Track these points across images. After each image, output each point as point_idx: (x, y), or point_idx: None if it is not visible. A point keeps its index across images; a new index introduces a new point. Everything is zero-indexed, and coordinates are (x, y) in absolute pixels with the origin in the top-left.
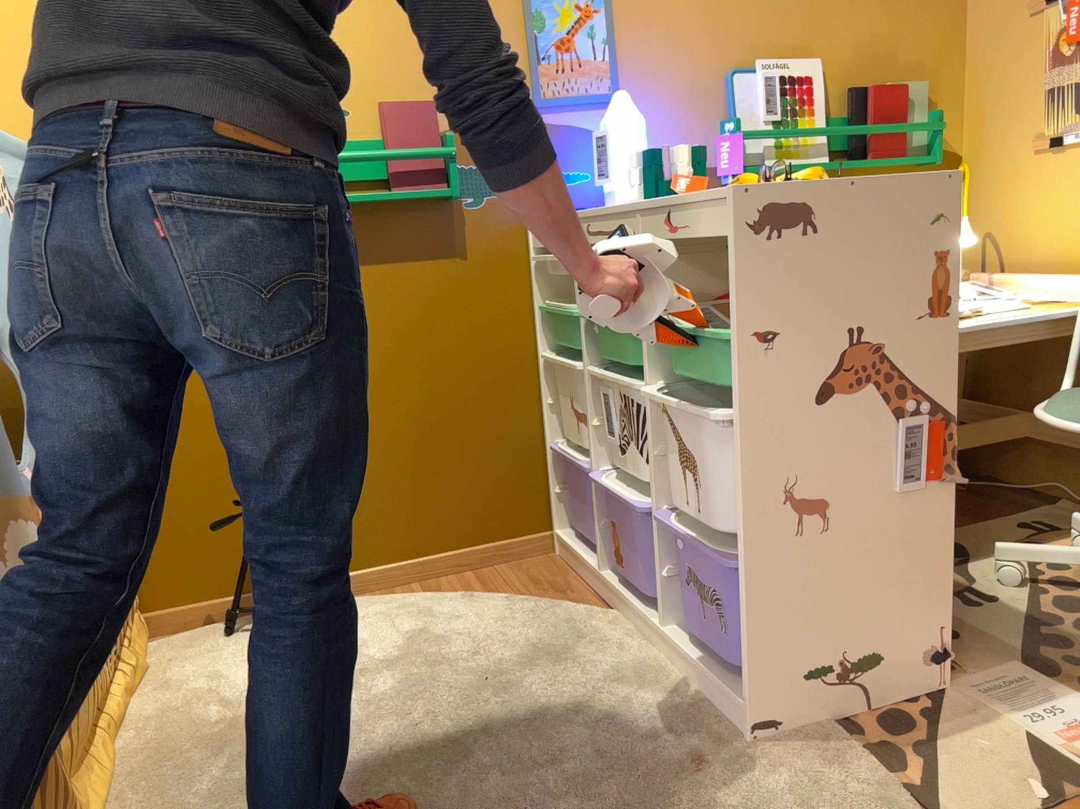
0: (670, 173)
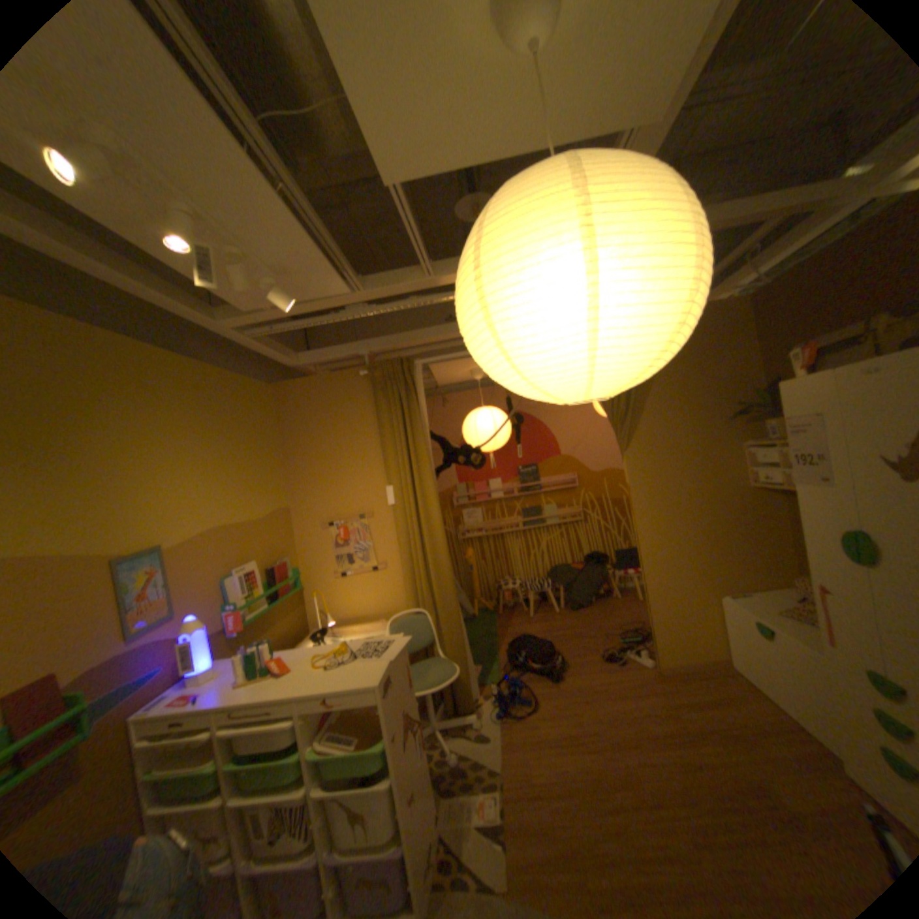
0: (258, 661)
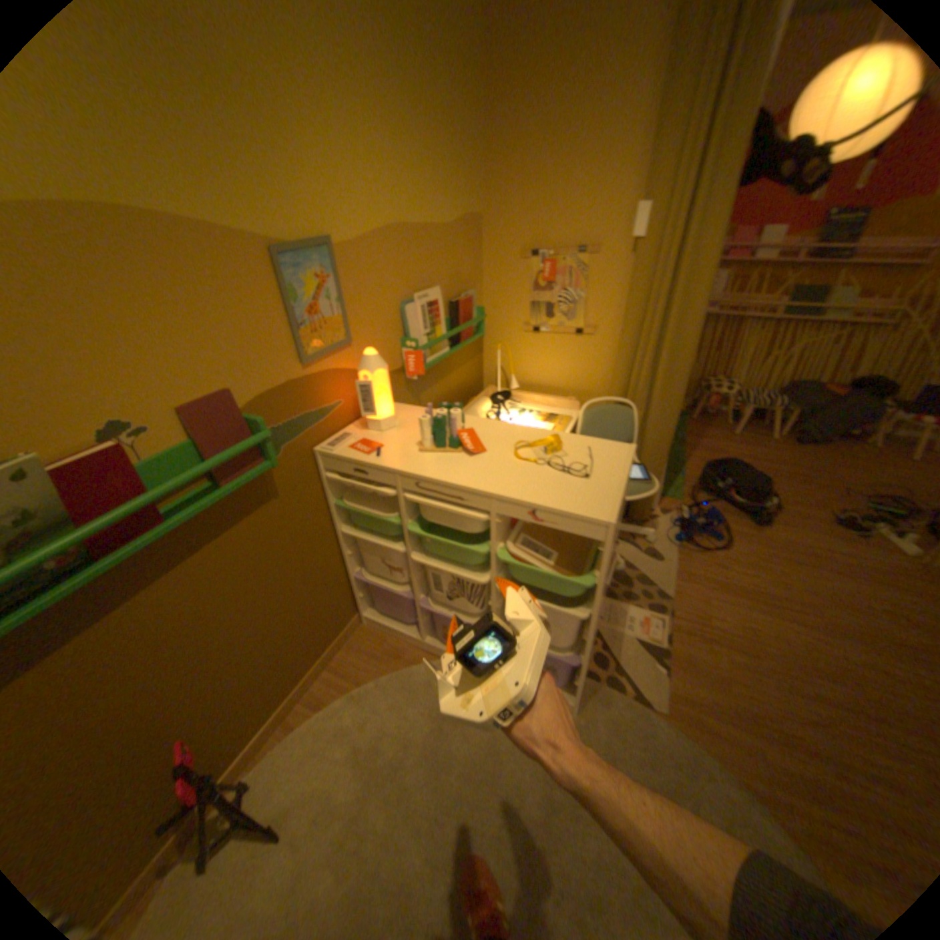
0: (448, 427)
